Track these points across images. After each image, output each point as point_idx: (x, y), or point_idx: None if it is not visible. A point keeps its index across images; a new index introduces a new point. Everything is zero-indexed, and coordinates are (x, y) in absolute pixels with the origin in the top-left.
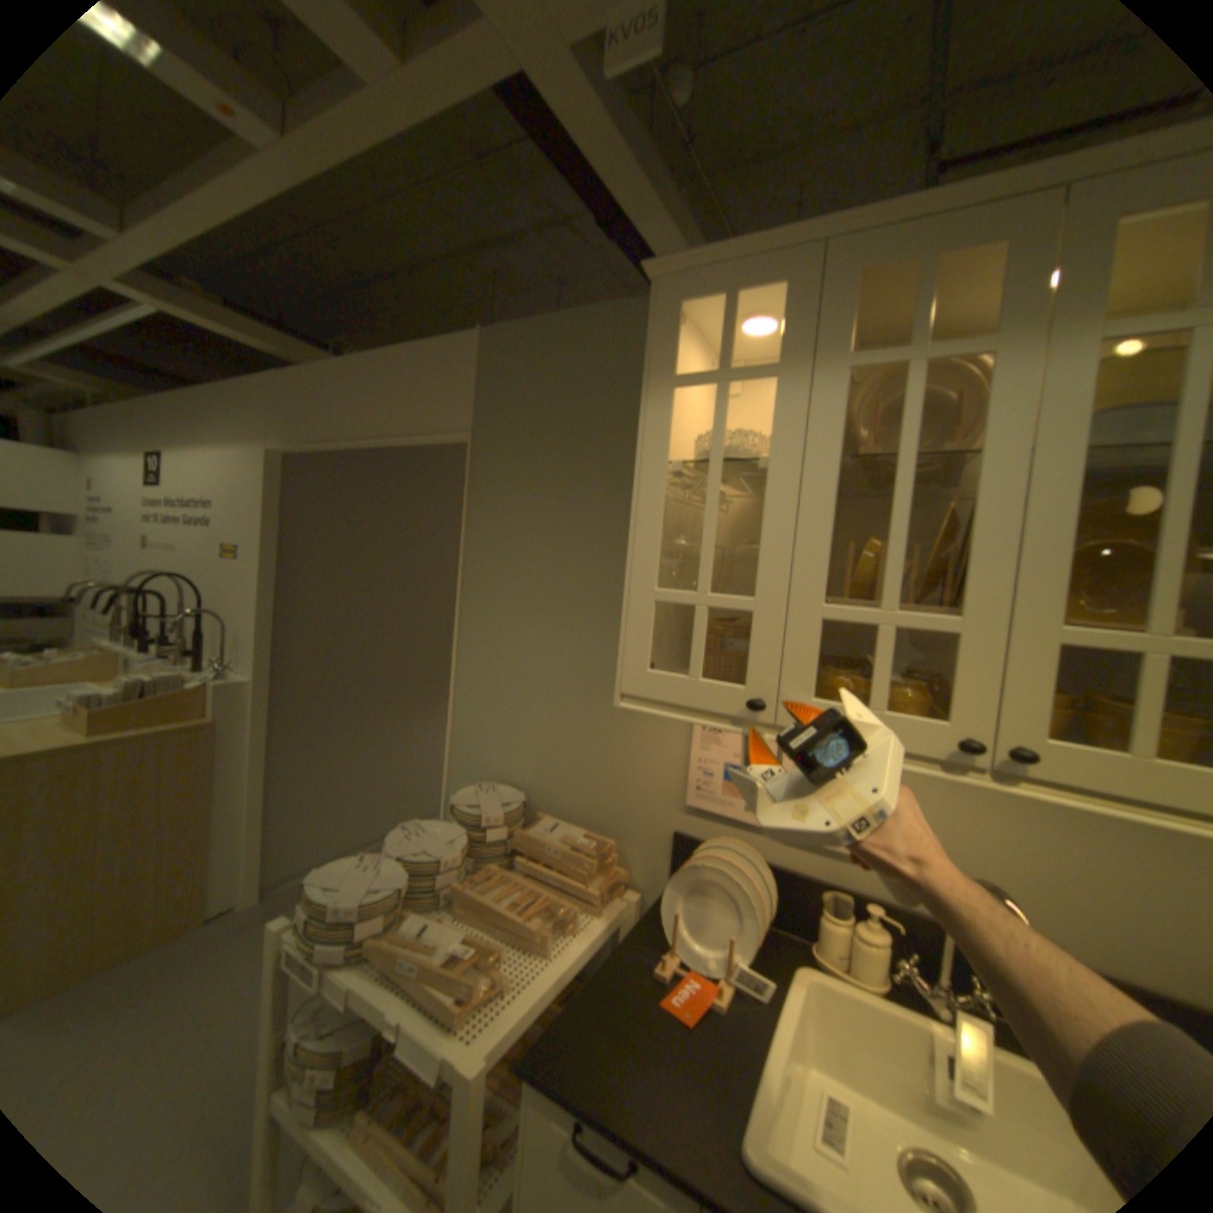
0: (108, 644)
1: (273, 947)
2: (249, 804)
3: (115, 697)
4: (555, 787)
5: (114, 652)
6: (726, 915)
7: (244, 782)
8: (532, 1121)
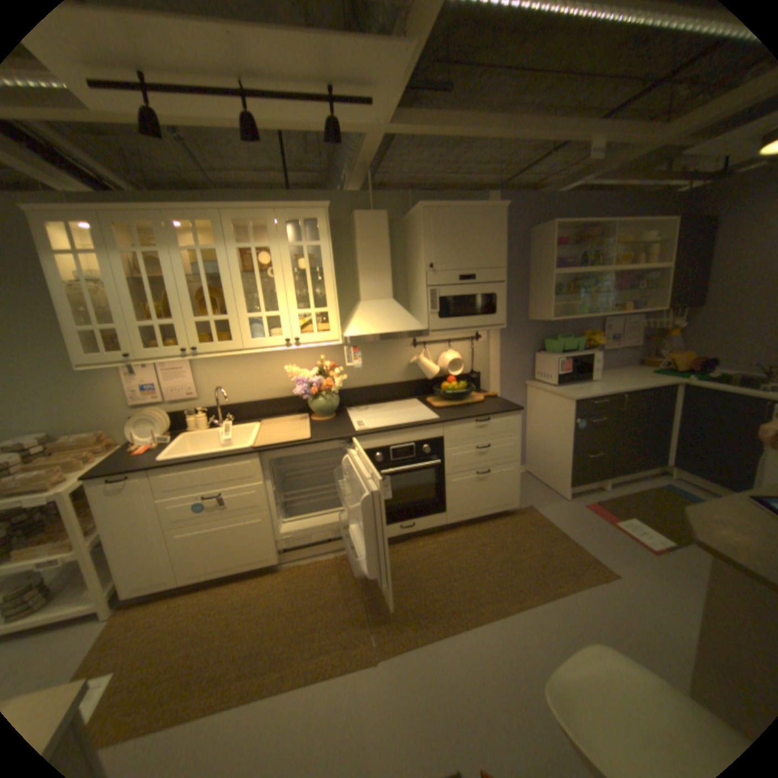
0: None
1: None
2: None
3: None
4: (63, 425)
5: None
6: (151, 428)
7: None
8: (91, 491)
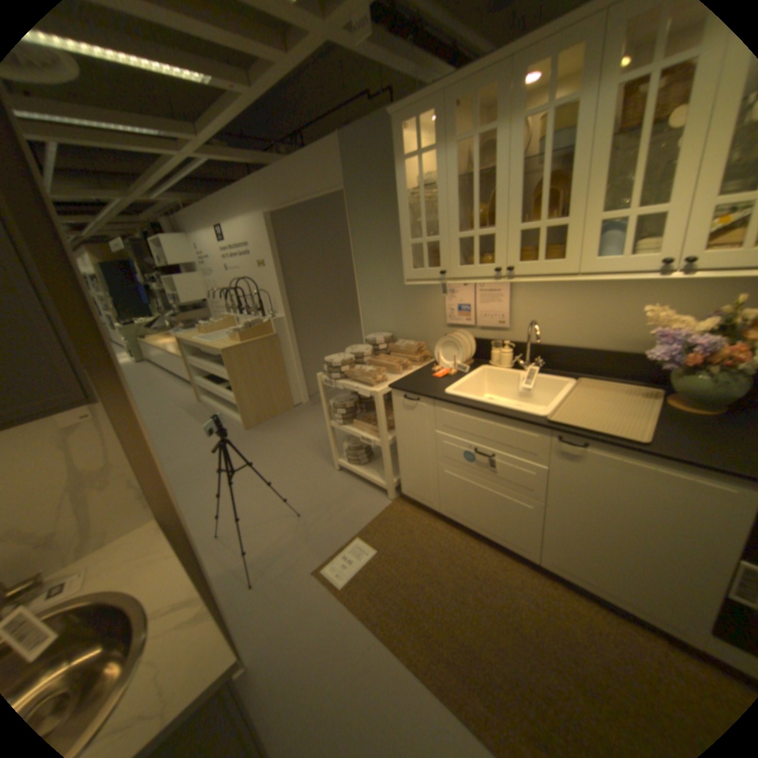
0: (226, 315)
1: (320, 381)
2: (296, 365)
3: (241, 329)
4: (402, 330)
5: (230, 317)
6: (455, 352)
7: (292, 357)
8: (394, 400)
